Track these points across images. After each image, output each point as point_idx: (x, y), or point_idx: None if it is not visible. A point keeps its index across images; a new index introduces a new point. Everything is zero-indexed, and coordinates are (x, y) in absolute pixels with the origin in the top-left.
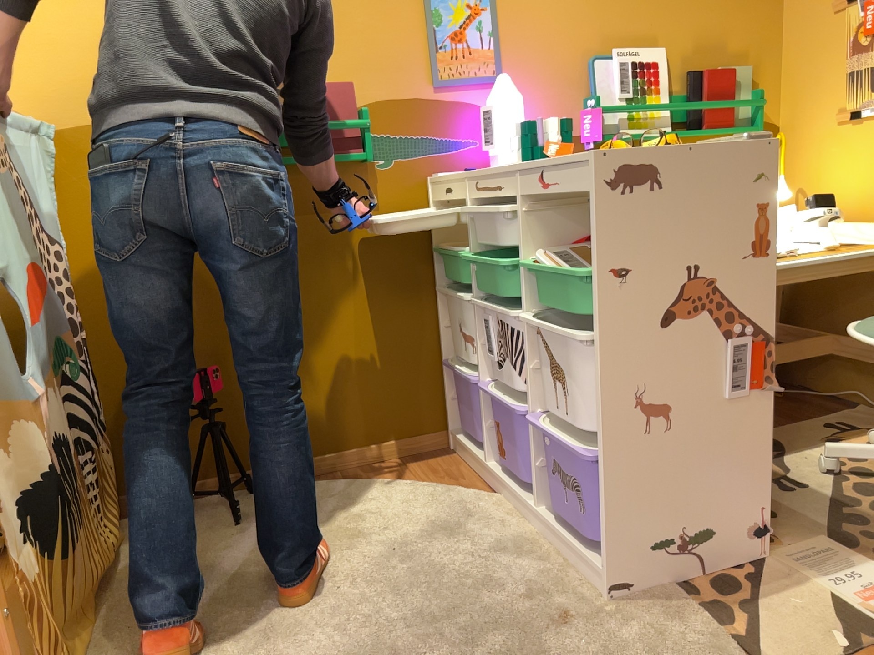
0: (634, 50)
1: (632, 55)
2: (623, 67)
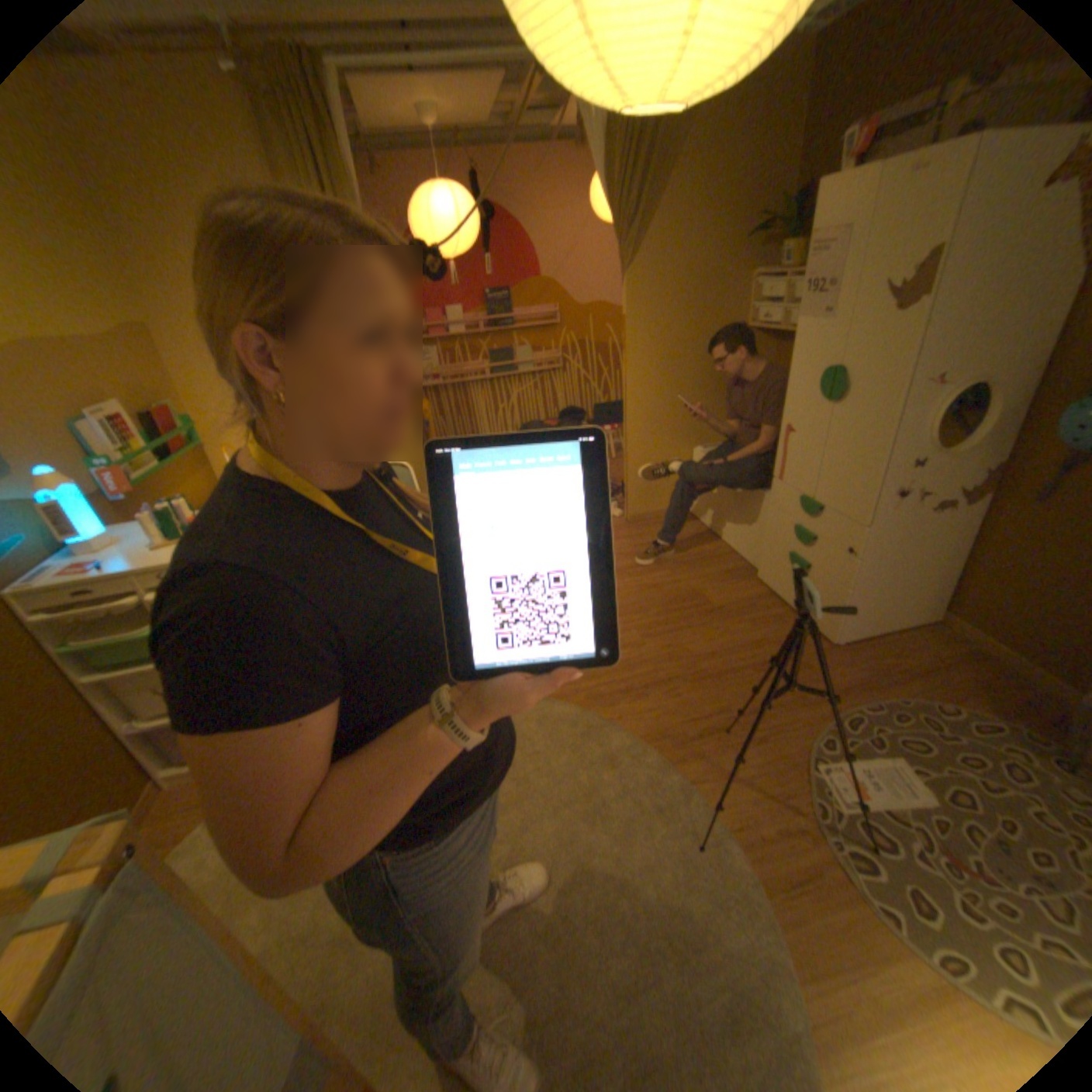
0: (96, 407)
1: (100, 412)
2: (102, 424)
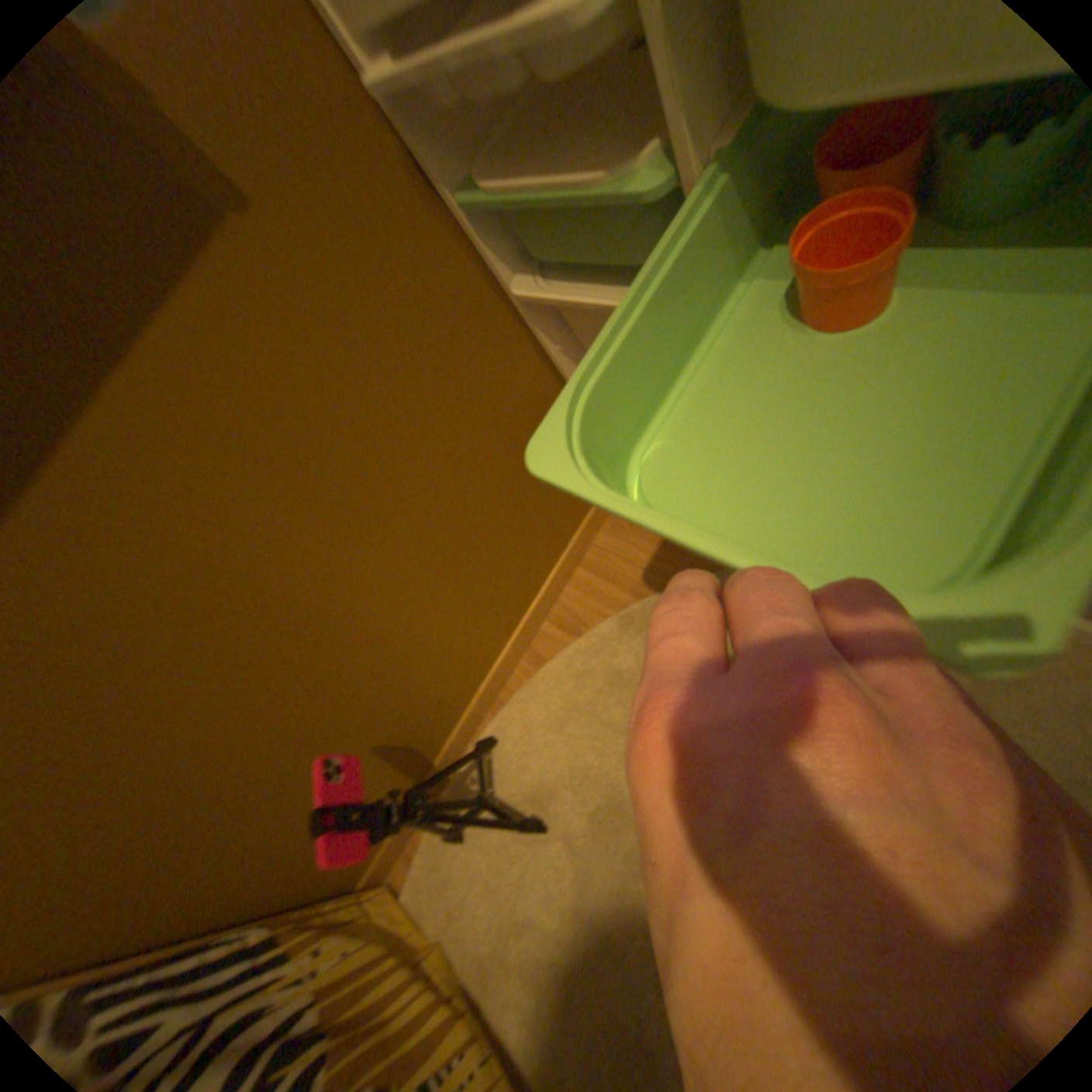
0: None
1: None
2: None
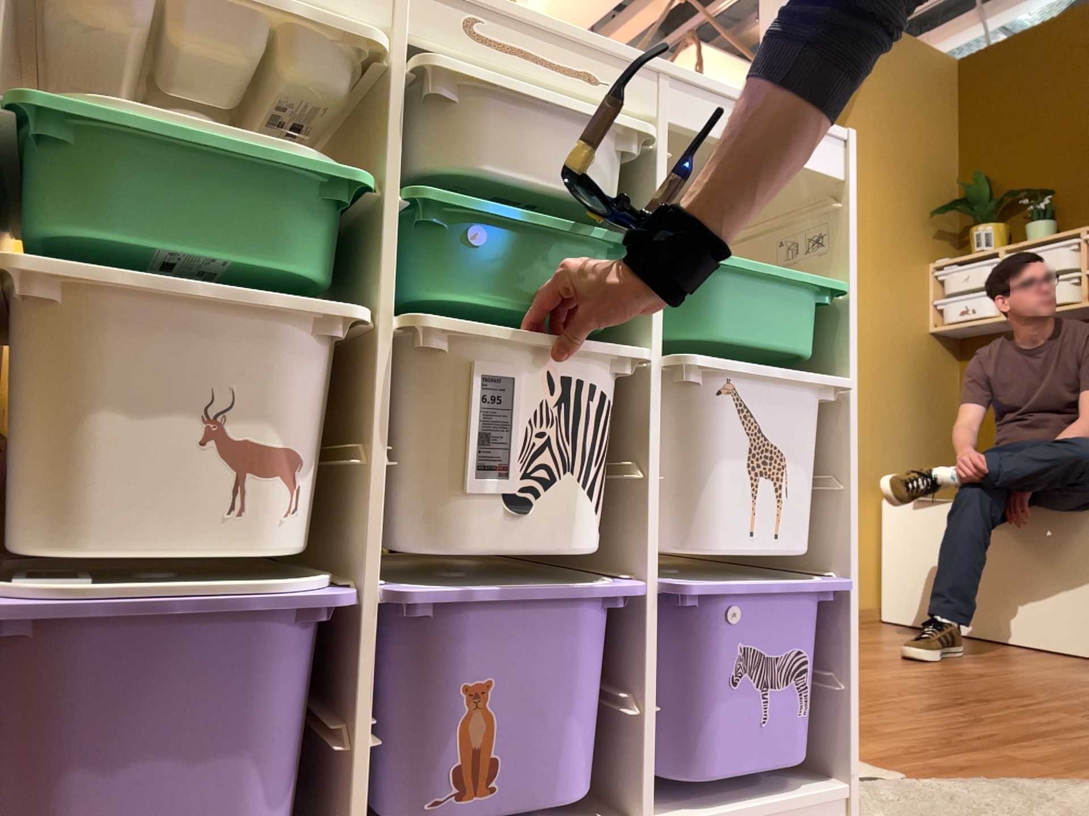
0: None
1: None
2: None
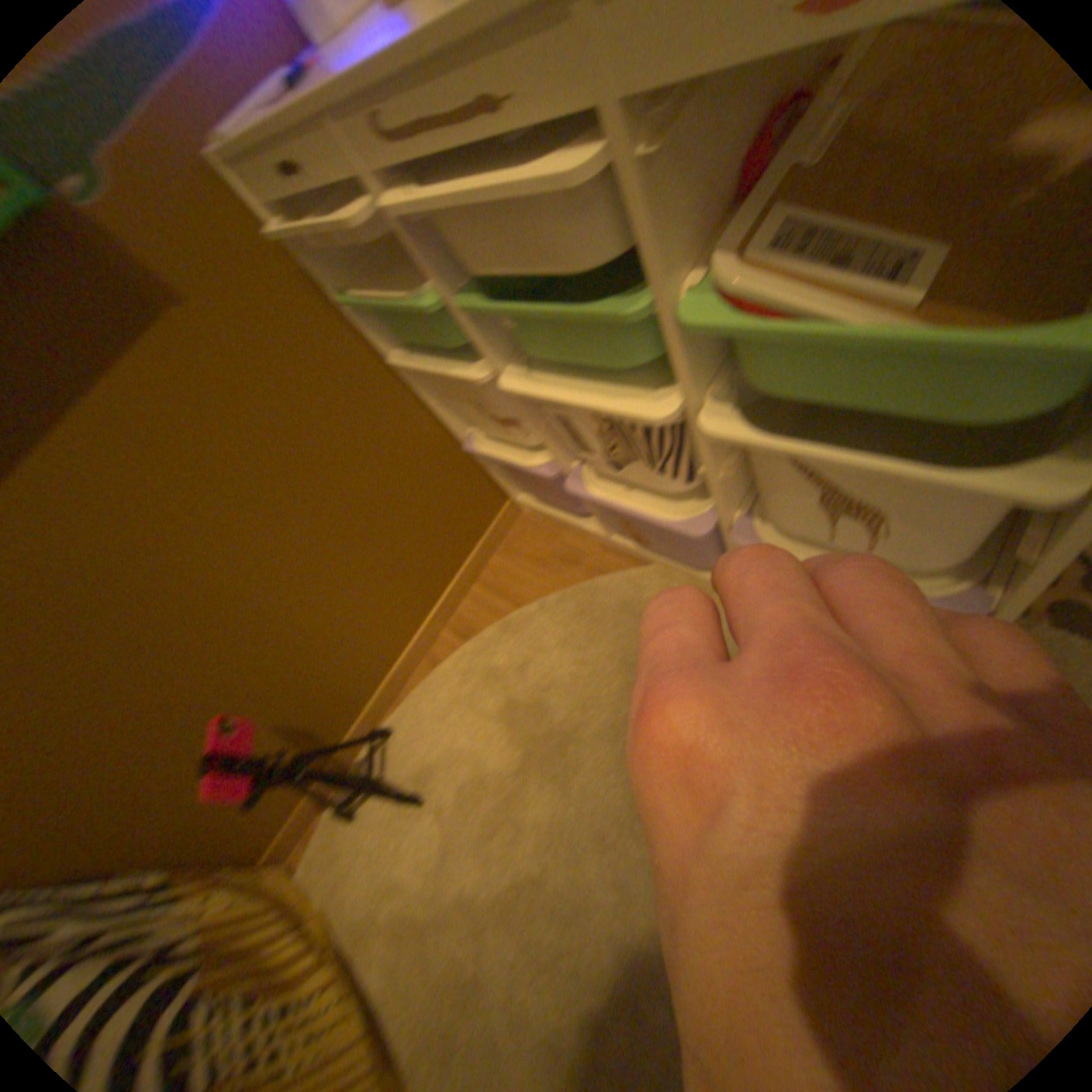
0: None
1: None
2: None
